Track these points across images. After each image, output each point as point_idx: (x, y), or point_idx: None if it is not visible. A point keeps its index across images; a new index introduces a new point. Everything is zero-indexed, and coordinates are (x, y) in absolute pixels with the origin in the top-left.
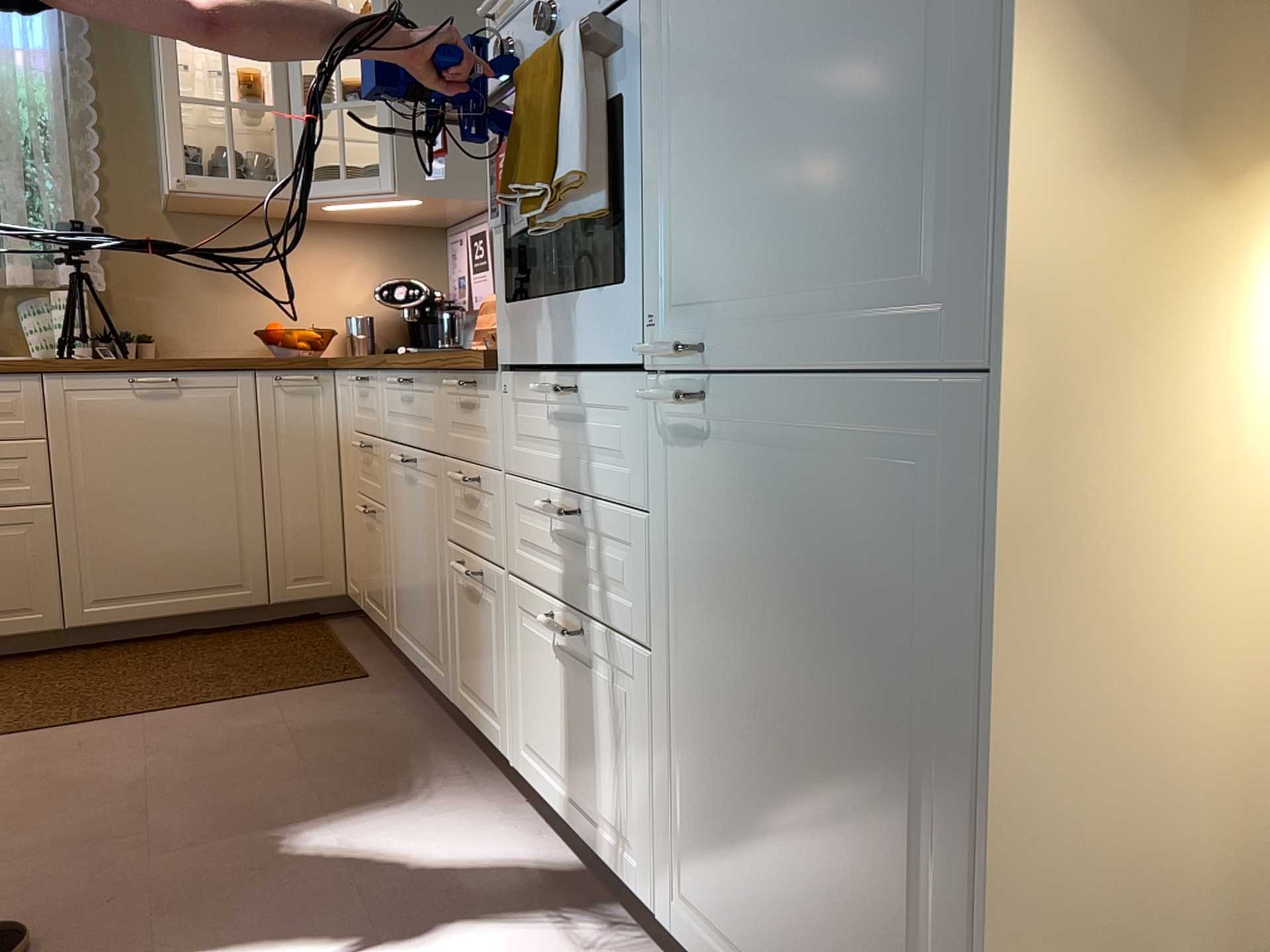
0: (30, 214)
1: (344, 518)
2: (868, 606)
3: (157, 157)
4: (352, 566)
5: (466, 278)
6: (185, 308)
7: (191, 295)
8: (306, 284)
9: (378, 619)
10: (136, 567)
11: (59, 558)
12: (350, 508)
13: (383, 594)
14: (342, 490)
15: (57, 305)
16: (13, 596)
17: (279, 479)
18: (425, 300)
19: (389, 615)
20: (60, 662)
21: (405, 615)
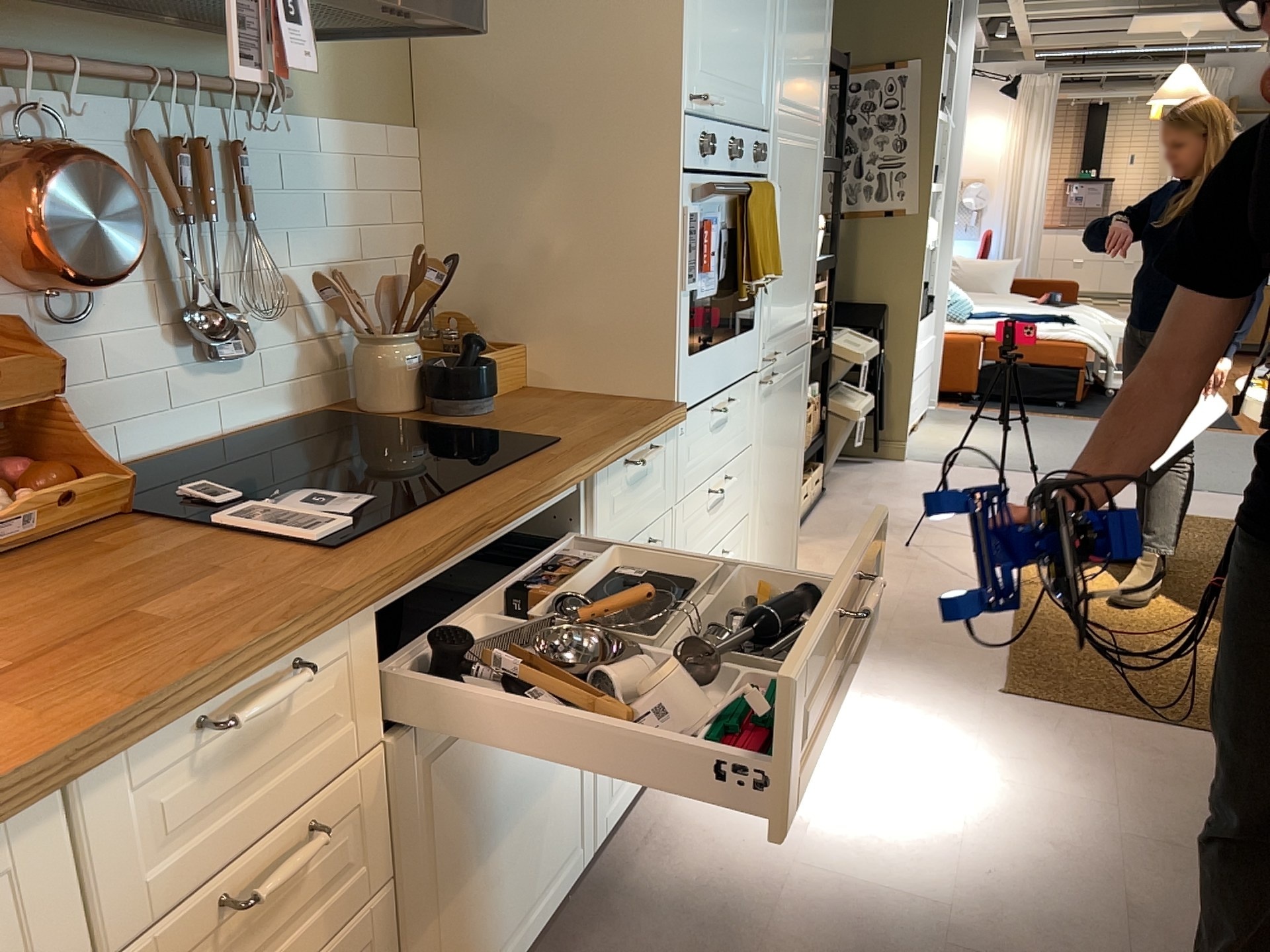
0: None
1: None
2: (792, 419)
3: None
4: None
5: None
6: None
7: None
8: None
9: None
10: None
11: None
12: None
13: None
14: None
15: None
16: None
17: None
18: None
19: None
20: None
21: (480, 943)
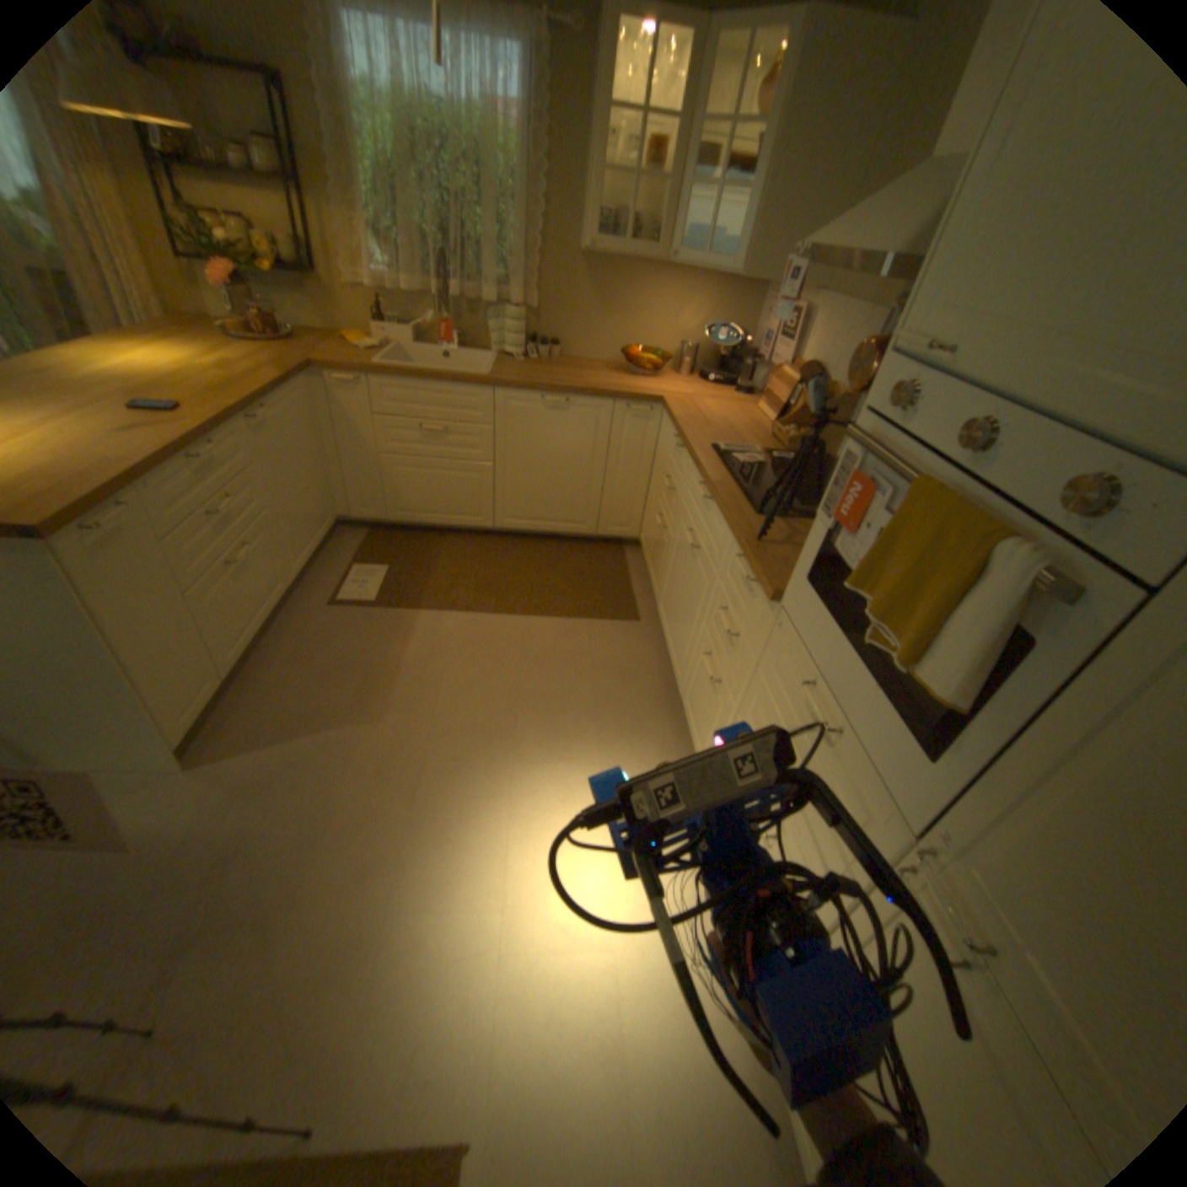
0: (498, 246)
1: (647, 500)
2: None
3: (581, 202)
4: (645, 531)
5: (773, 340)
6: (581, 324)
7: (586, 315)
8: (660, 314)
9: (651, 583)
10: (531, 505)
11: (494, 493)
12: (652, 501)
13: (658, 577)
14: (650, 484)
15: (507, 319)
16: (471, 508)
17: (615, 470)
18: (738, 345)
19: (658, 593)
20: (490, 545)
21: (667, 611)
